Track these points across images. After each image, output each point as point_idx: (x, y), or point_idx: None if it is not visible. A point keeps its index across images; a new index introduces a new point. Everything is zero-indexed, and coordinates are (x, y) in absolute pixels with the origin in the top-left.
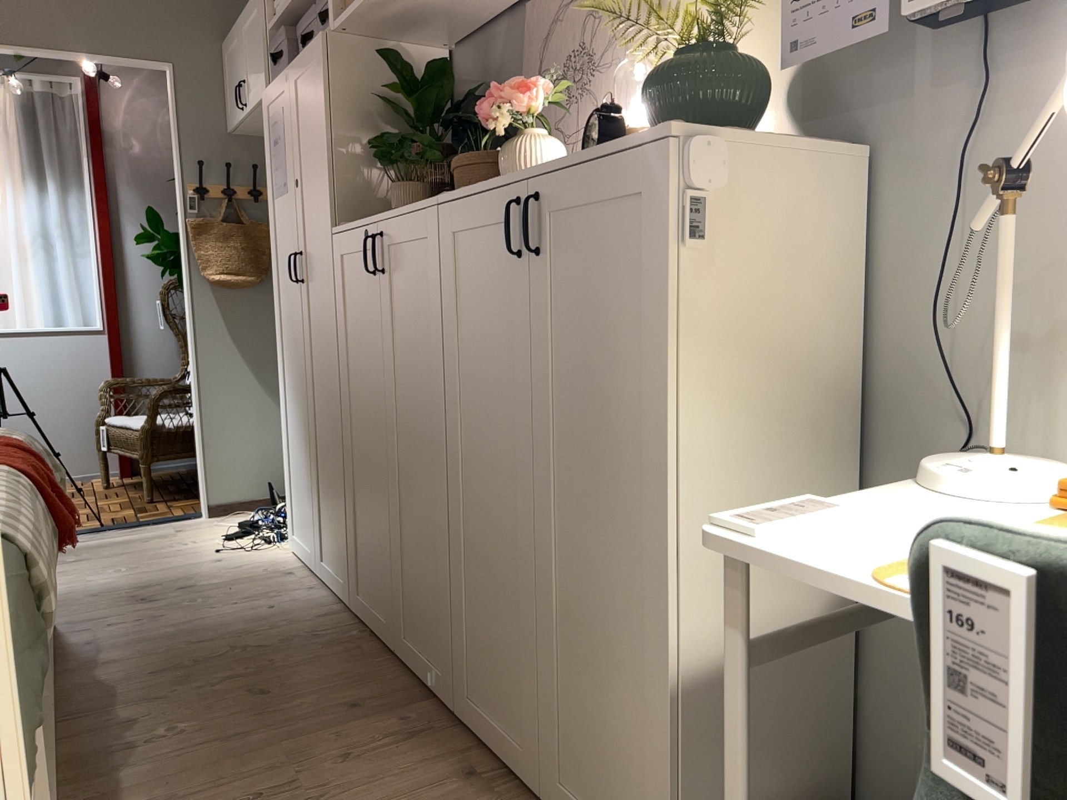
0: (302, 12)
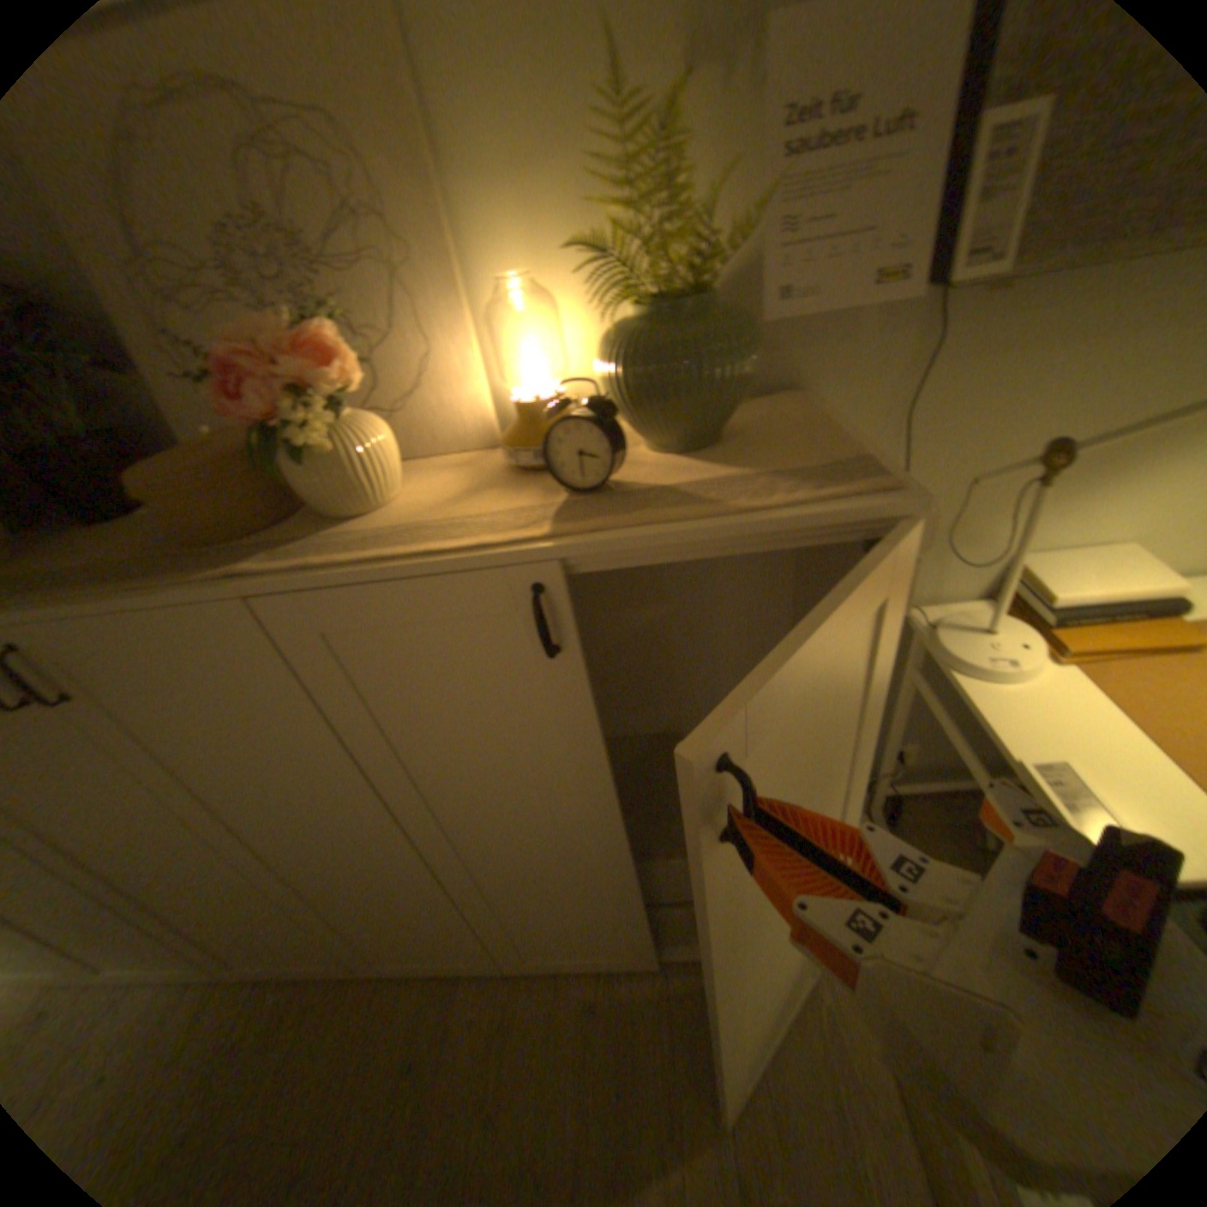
0: None
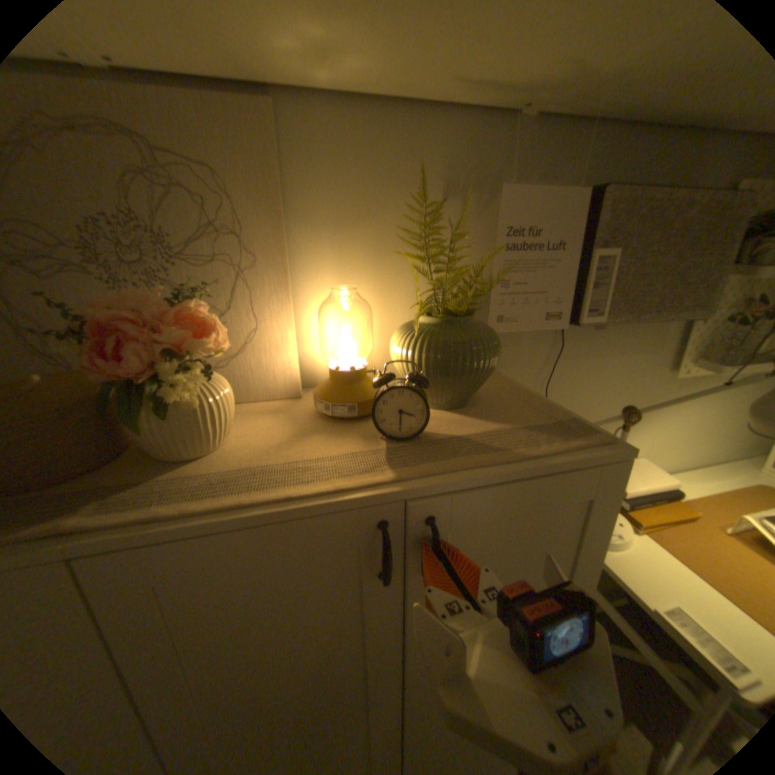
0: None
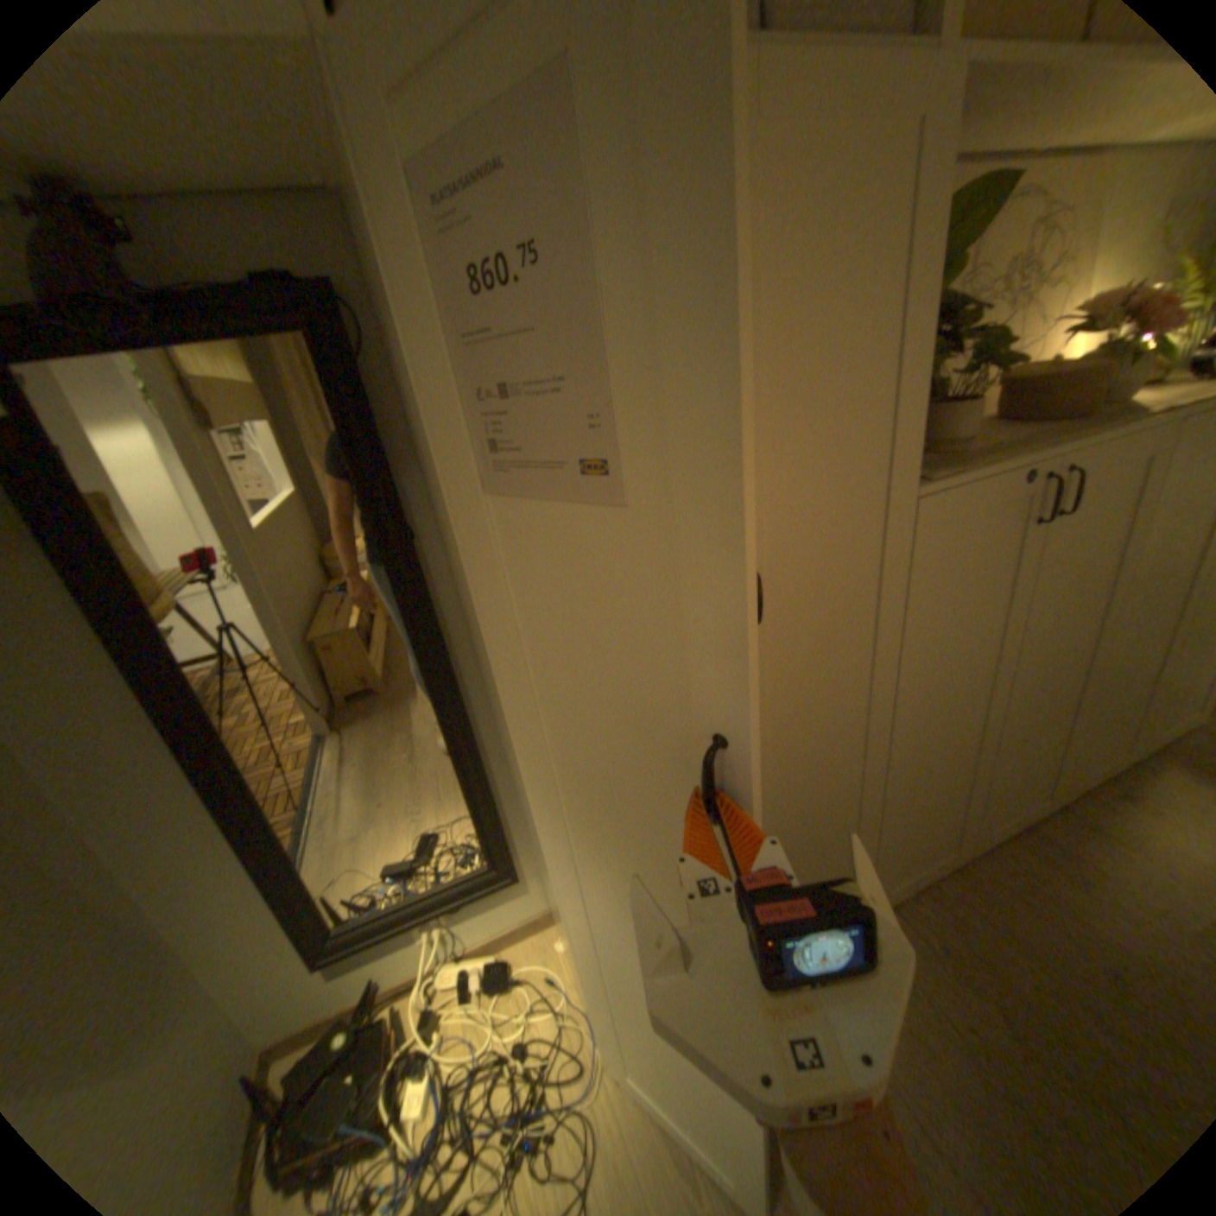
0: None
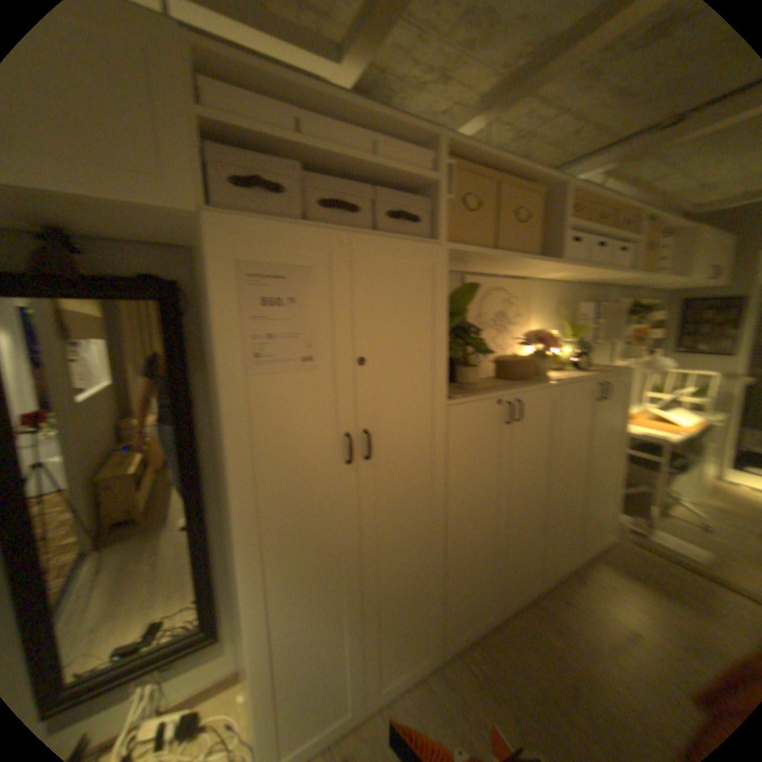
0: (292, 154)
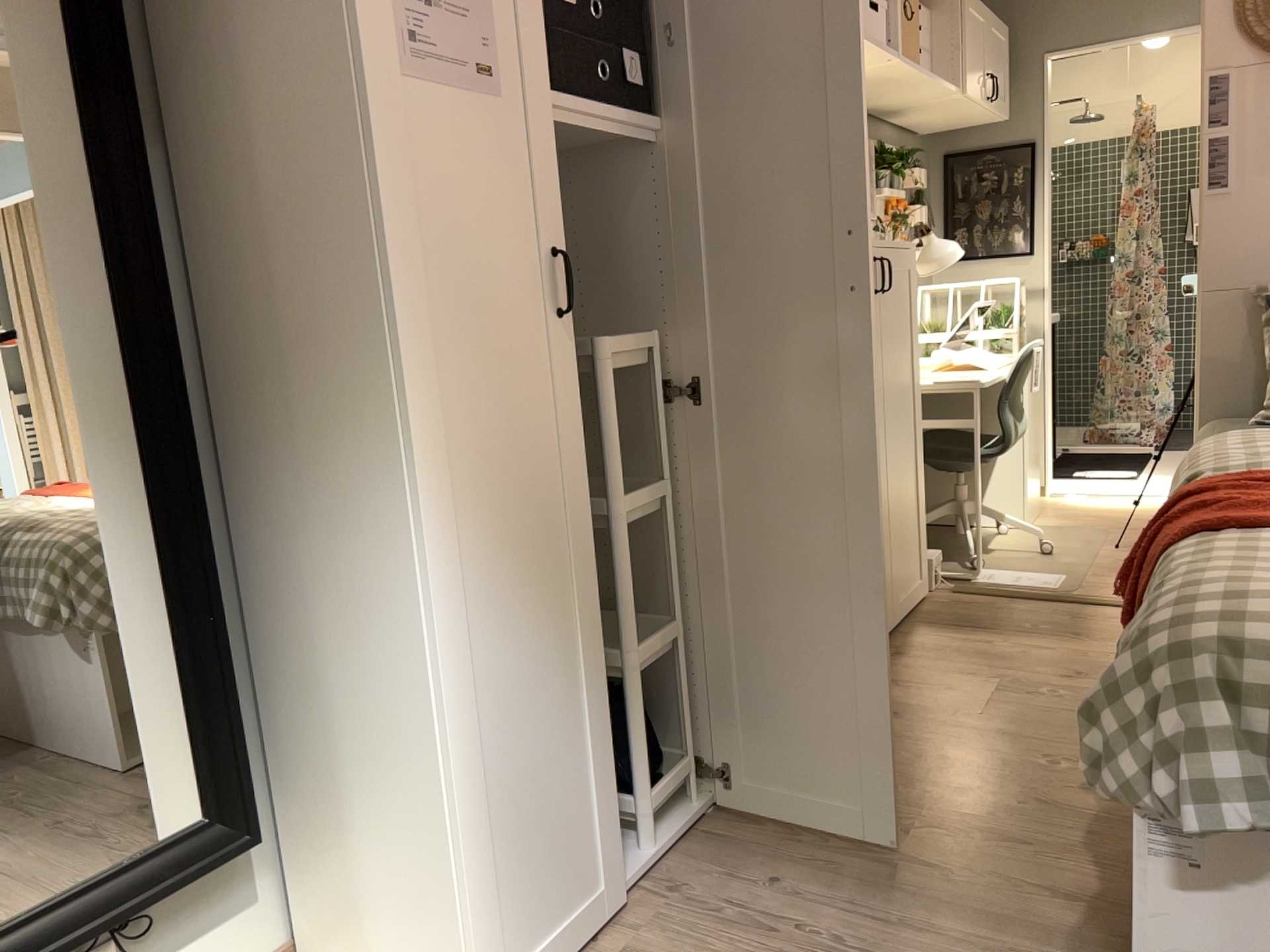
0: None
